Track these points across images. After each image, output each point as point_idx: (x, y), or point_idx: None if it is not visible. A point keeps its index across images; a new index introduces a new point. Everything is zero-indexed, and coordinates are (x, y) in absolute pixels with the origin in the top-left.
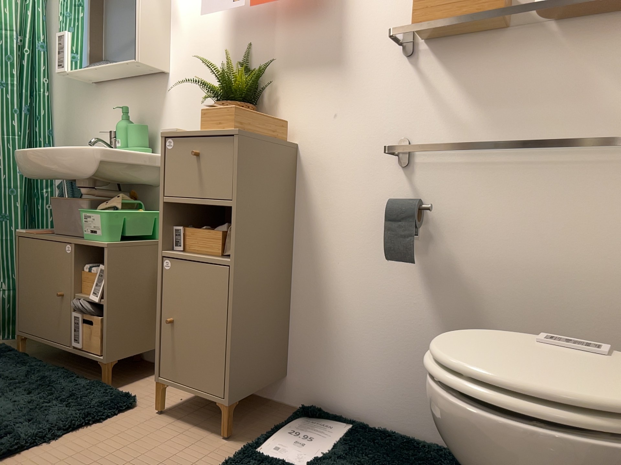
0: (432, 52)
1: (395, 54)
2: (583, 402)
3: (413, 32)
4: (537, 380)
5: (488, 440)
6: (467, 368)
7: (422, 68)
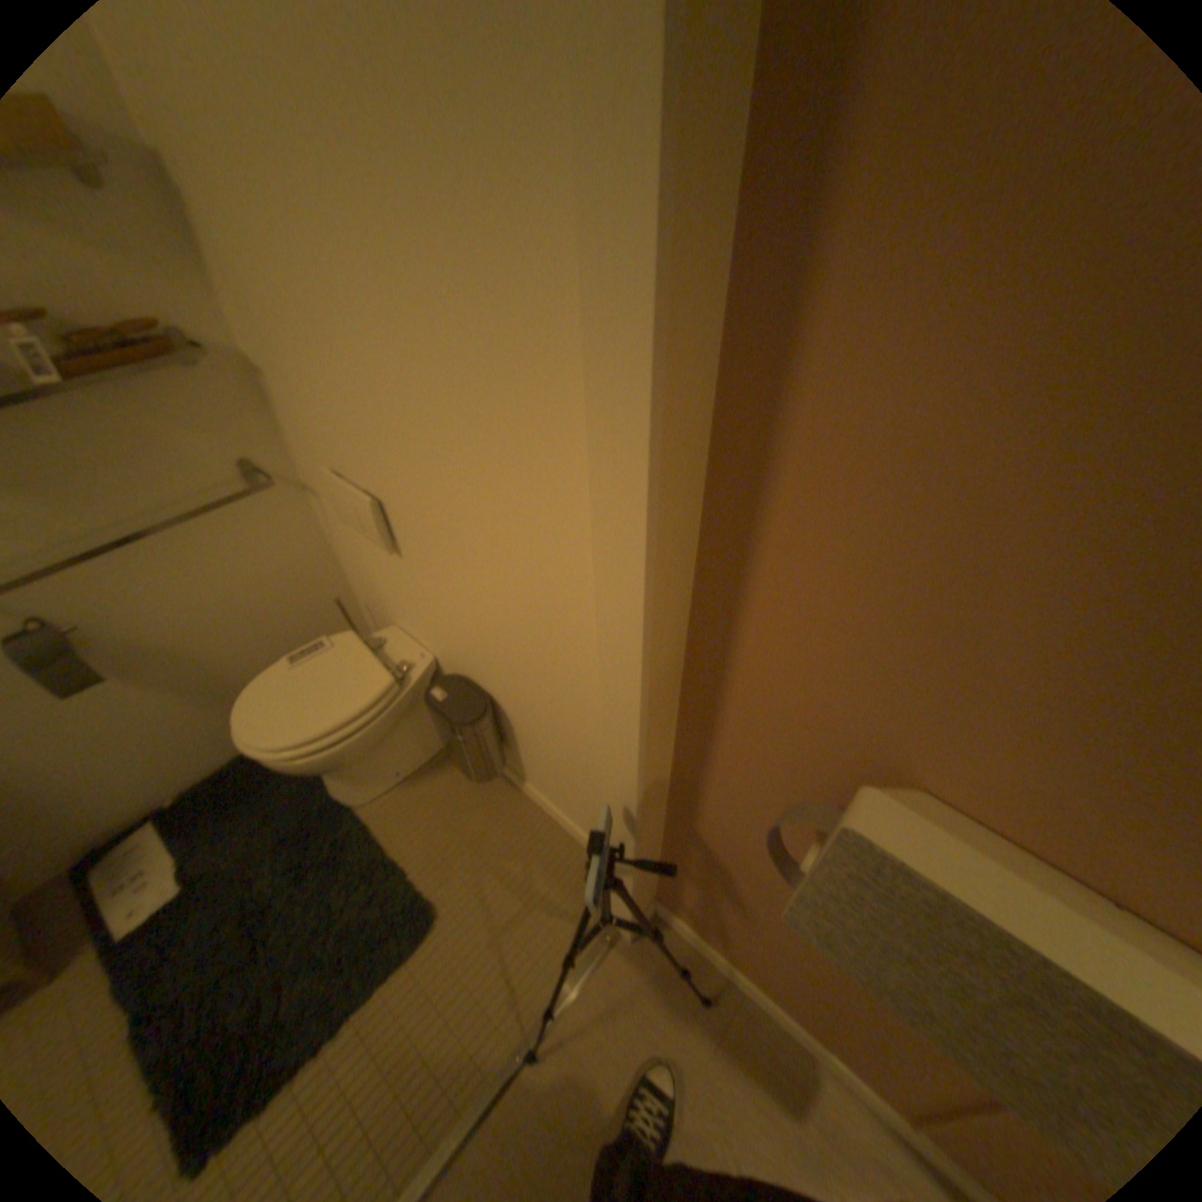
0: None
1: None
2: (363, 704)
3: None
4: (333, 712)
5: (335, 760)
6: (291, 740)
7: None
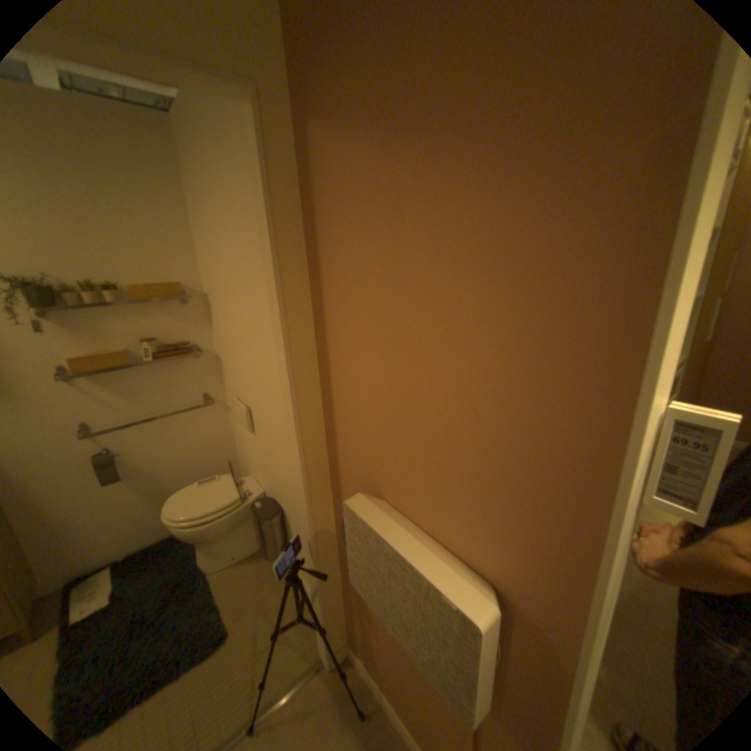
0: (85, 377)
1: (56, 381)
2: (224, 506)
3: (66, 368)
4: (209, 507)
5: (203, 533)
6: (187, 518)
7: (81, 386)
